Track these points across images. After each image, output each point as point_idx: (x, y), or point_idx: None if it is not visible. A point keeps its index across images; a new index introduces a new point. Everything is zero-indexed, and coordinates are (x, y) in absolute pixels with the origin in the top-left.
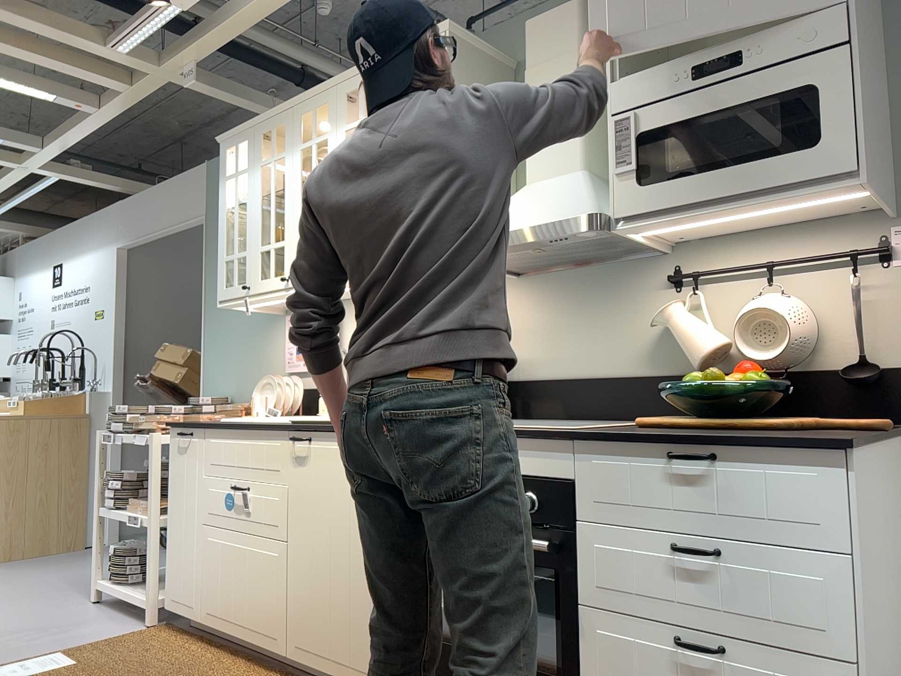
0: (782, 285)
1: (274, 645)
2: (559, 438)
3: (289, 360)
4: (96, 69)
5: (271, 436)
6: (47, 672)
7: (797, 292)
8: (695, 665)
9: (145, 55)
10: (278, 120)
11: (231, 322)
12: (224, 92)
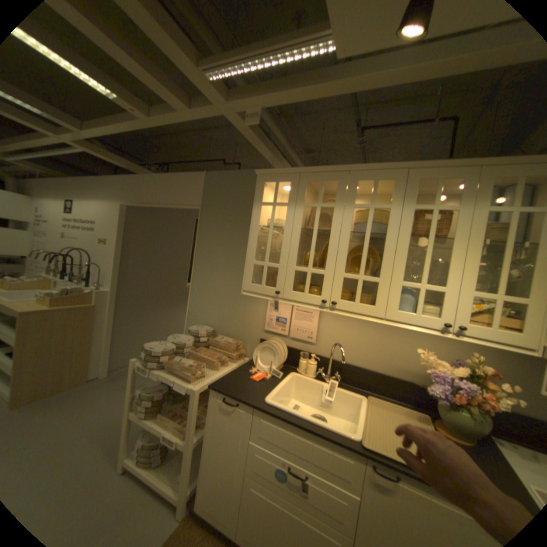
0: None
1: None
2: None
3: (269, 323)
4: (166, 82)
5: (343, 452)
6: None
7: None
8: None
9: (219, 85)
10: (330, 175)
11: (217, 281)
12: (255, 134)
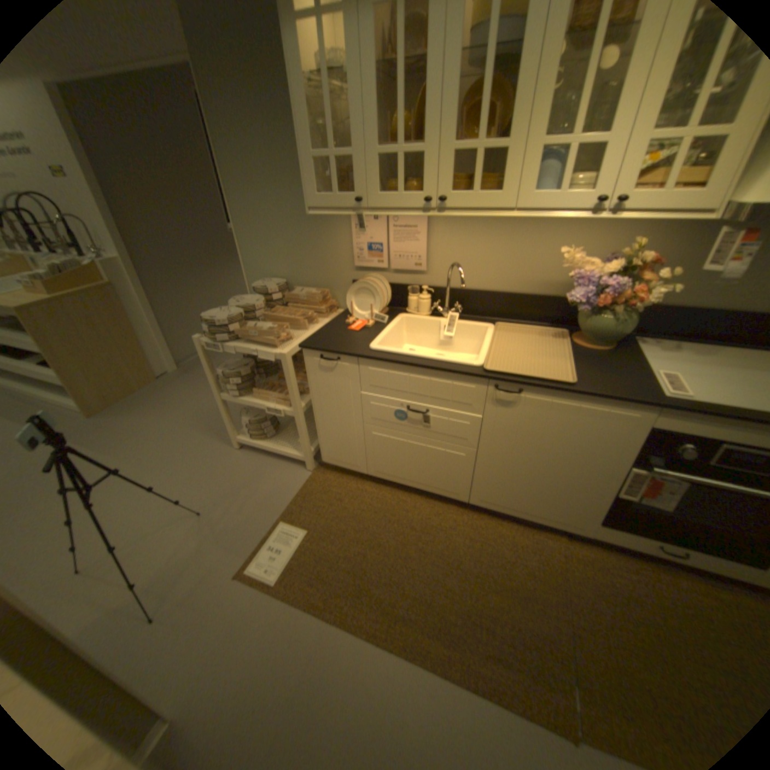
0: None
1: (456, 497)
2: None
3: (359, 256)
4: None
5: (463, 379)
6: (298, 548)
7: None
8: None
9: None
10: None
11: (268, 206)
12: None
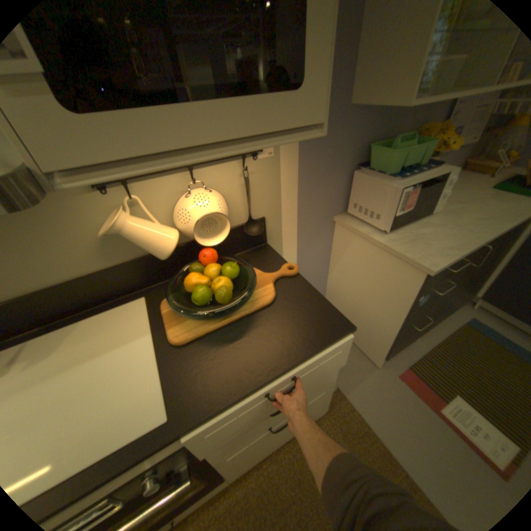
0: (203, 181)
1: None
2: (165, 446)
3: None
4: None
5: None
6: None
7: (210, 183)
8: (277, 427)
9: None
10: None
11: None
12: None
